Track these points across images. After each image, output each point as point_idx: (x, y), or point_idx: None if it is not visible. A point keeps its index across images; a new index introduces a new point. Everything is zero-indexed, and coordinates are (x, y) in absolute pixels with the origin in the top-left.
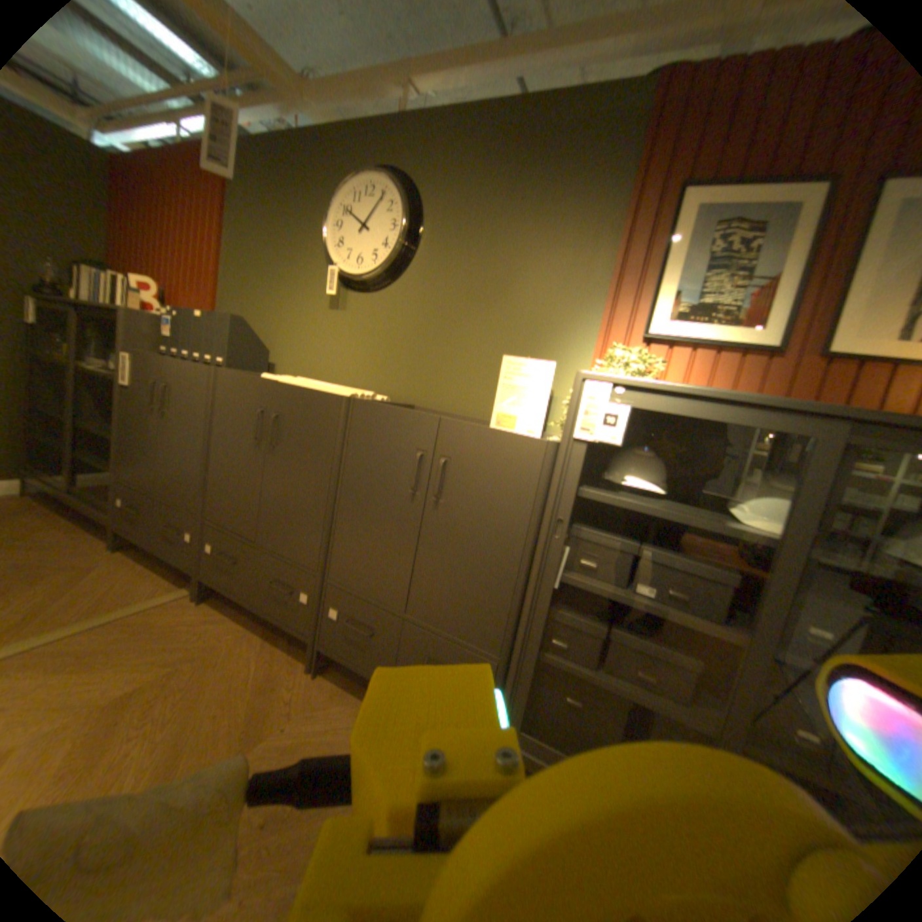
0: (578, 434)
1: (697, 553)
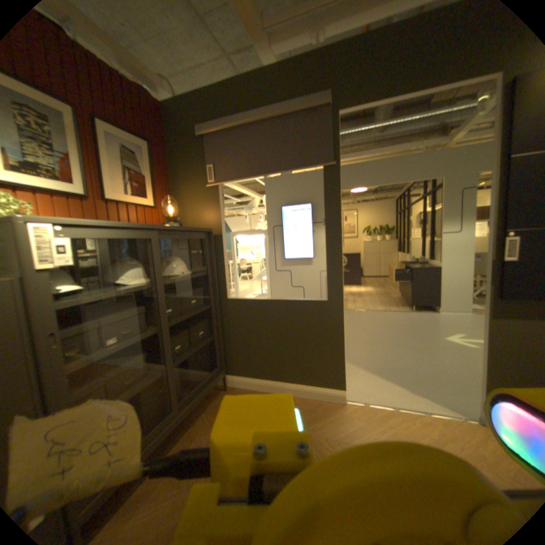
0: (41, 265)
1: (117, 308)
